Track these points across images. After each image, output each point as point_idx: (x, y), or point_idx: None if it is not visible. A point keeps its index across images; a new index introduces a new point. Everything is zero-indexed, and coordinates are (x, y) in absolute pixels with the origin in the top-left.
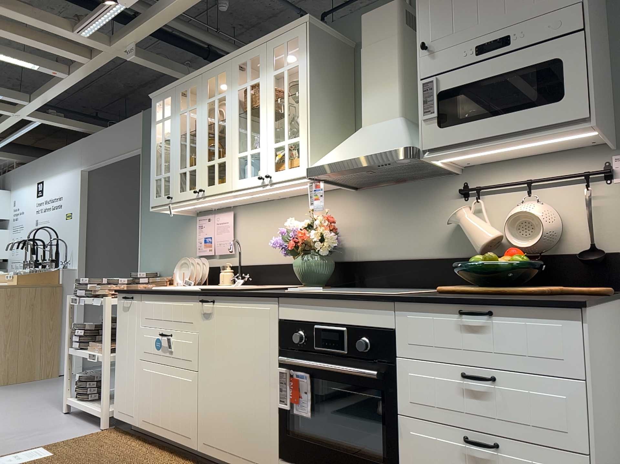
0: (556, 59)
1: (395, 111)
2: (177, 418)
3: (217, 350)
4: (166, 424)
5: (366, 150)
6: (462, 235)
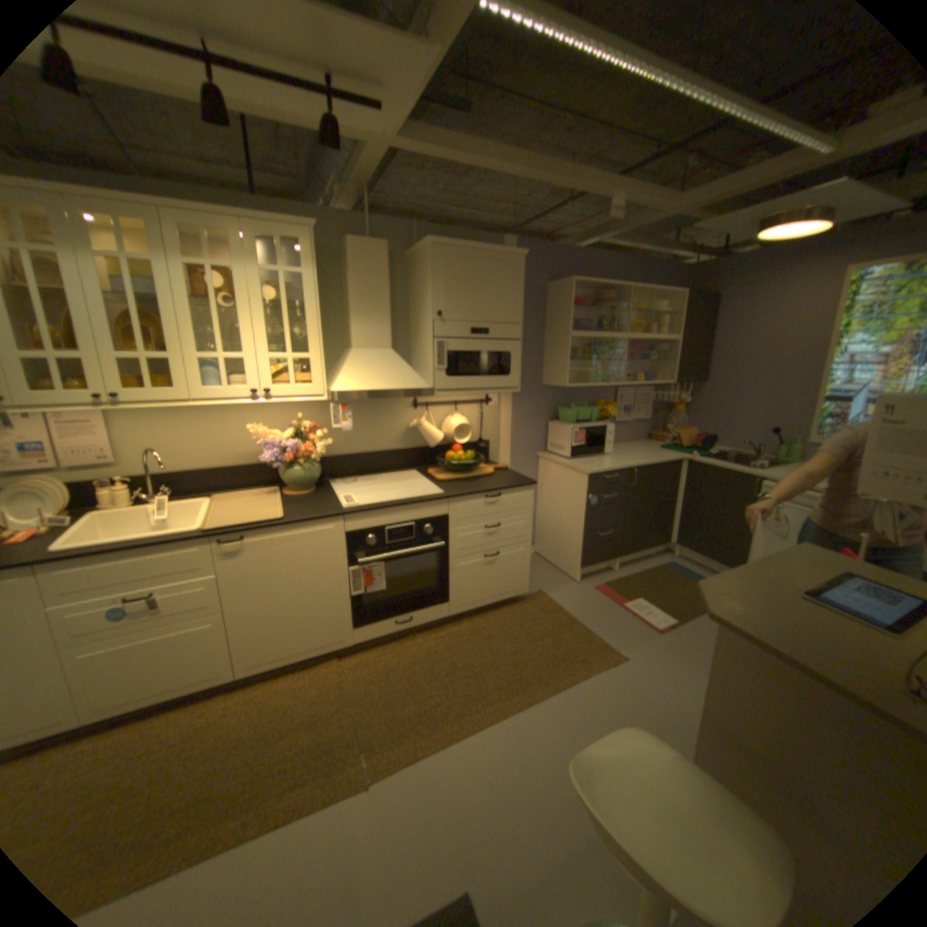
0: (509, 353)
1: (388, 343)
2: (189, 672)
3: (260, 581)
4: (164, 688)
5: (393, 384)
6: (413, 434)
